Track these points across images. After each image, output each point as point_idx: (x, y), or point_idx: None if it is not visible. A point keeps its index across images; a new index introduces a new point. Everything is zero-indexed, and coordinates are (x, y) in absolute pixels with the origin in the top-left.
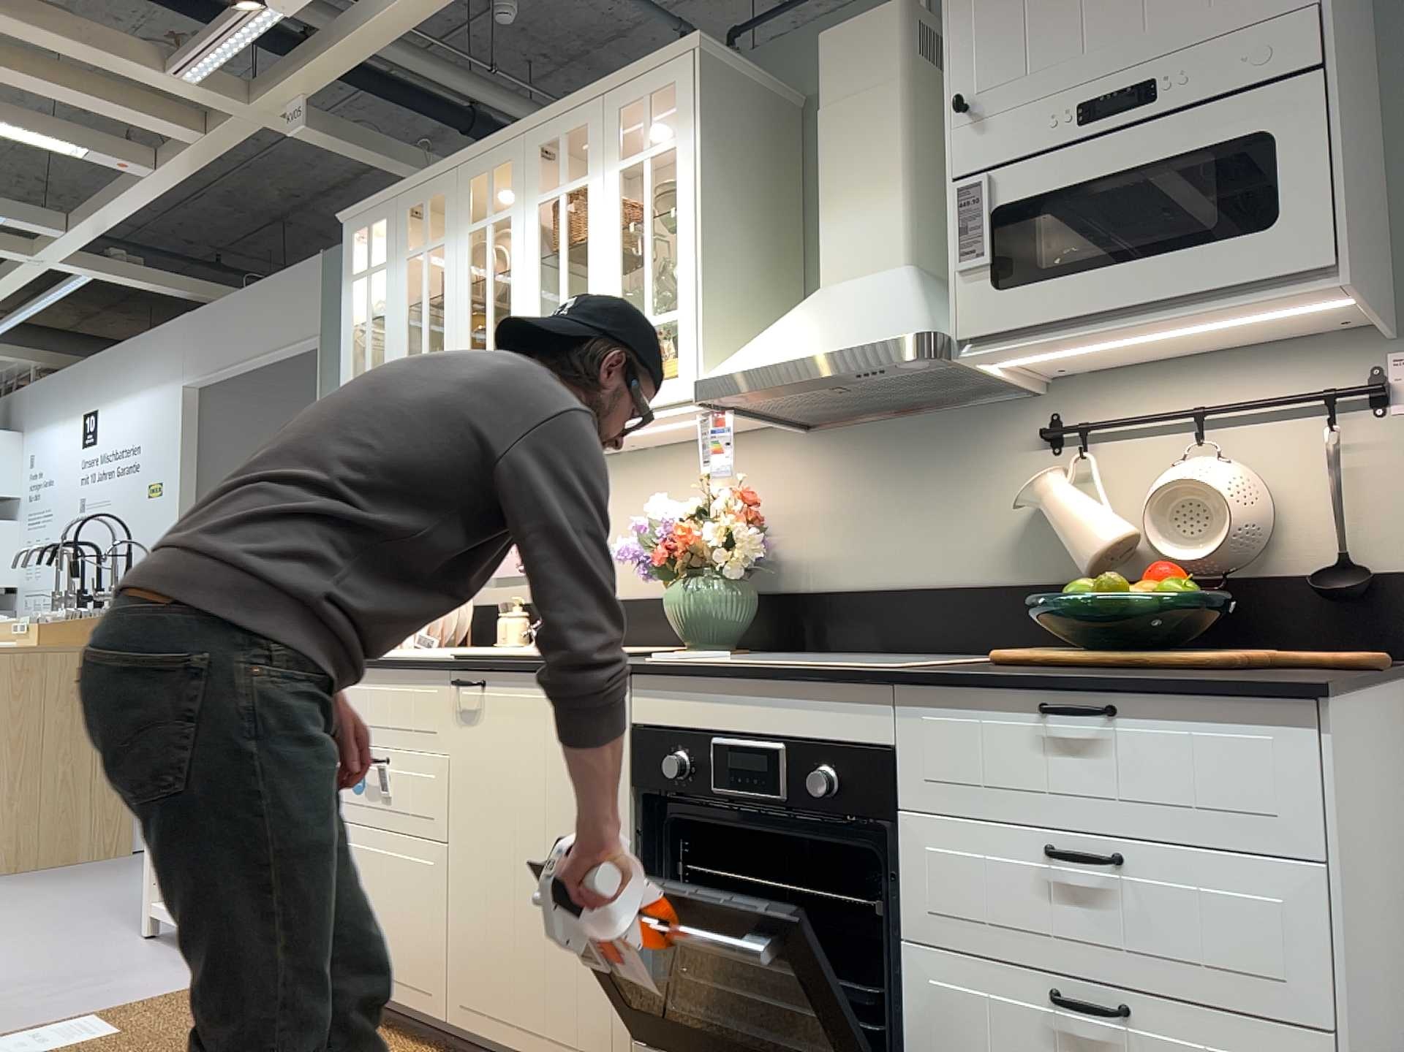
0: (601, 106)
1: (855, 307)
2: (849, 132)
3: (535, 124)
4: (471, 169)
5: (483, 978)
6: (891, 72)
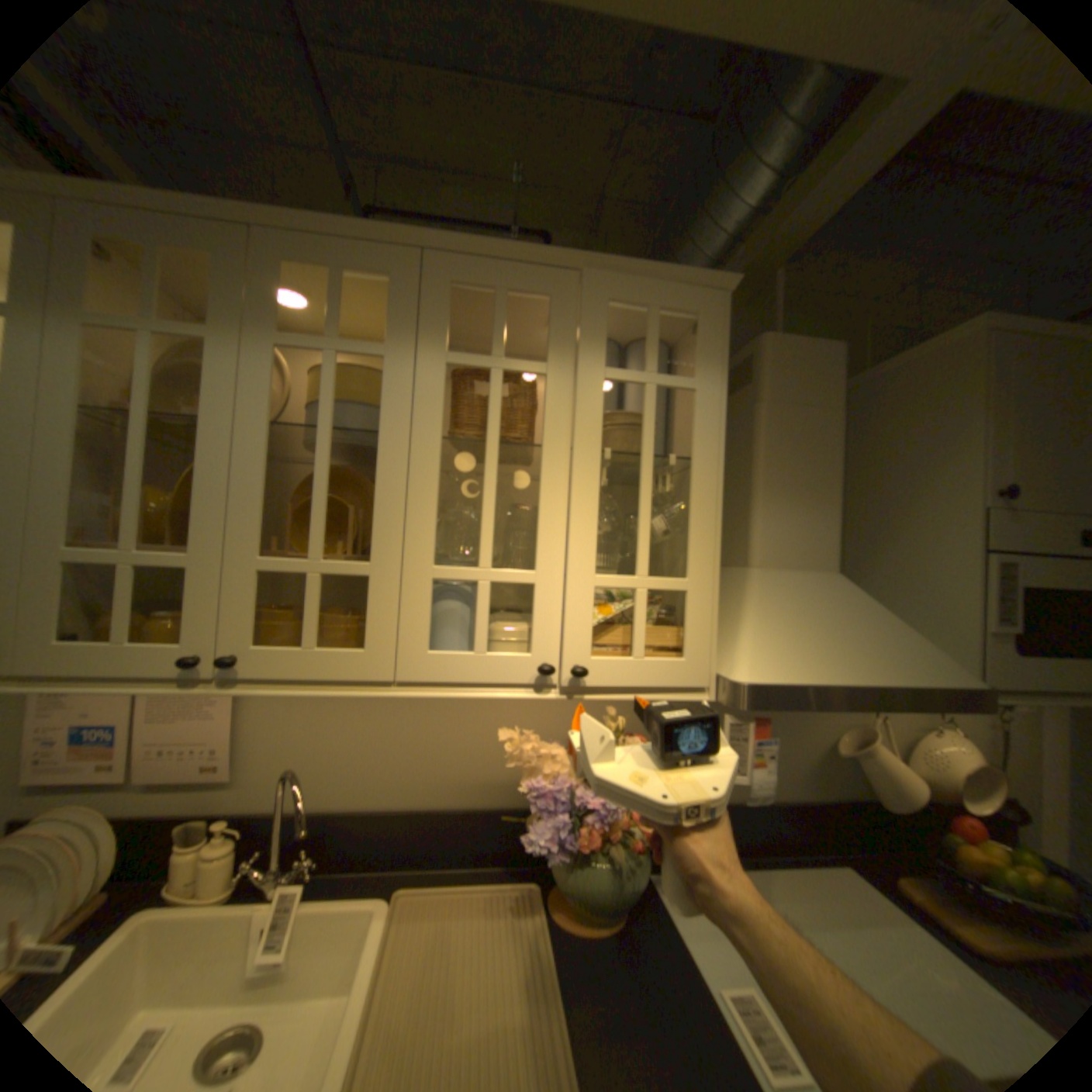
0: (580, 280)
1: (853, 619)
2: (799, 435)
3: (451, 241)
4: (289, 239)
5: None
6: (838, 399)
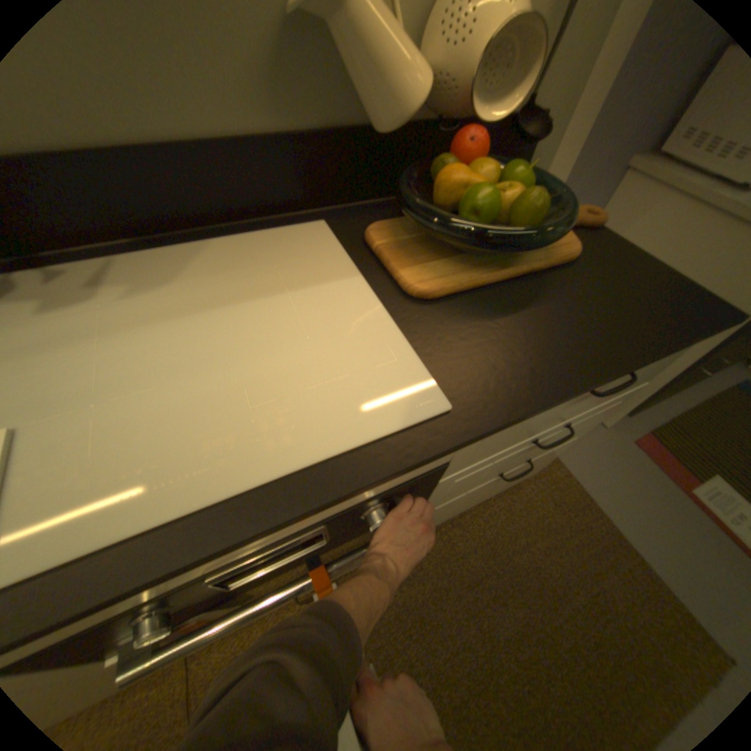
0: None
1: None
2: None
3: None
4: None
5: None
6: None
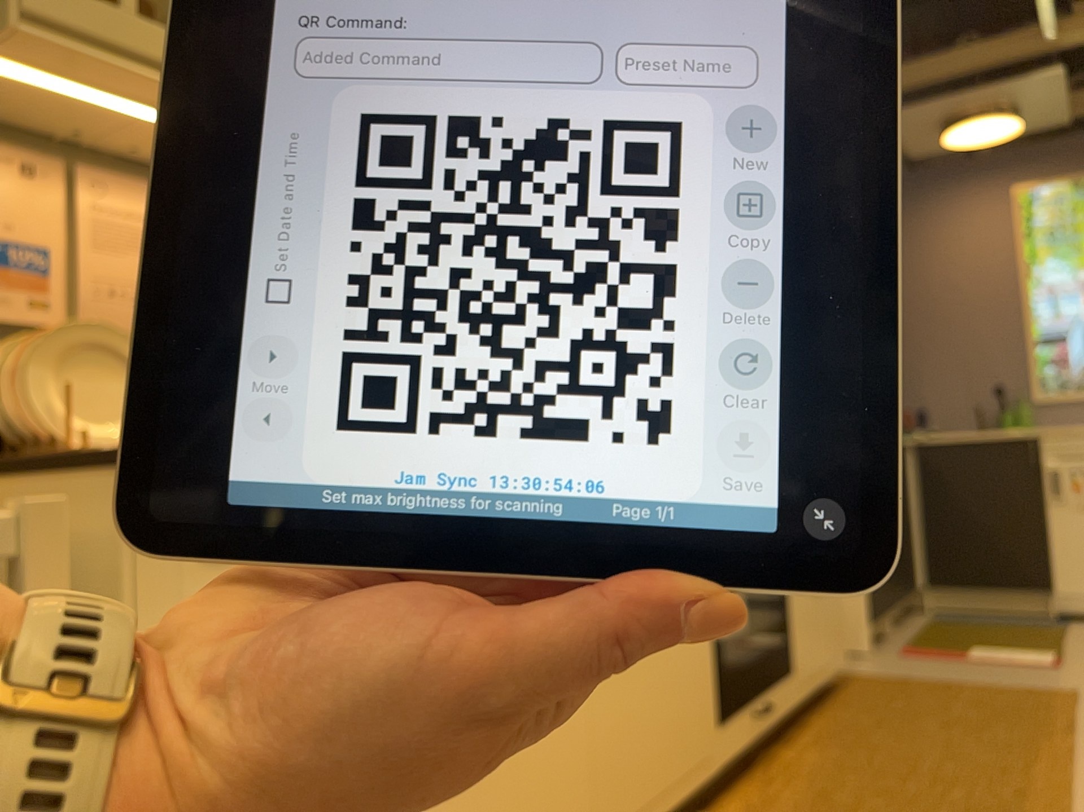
0: None
1: None
2: None
3: None
4: None
5: (630, 782)
6: None
